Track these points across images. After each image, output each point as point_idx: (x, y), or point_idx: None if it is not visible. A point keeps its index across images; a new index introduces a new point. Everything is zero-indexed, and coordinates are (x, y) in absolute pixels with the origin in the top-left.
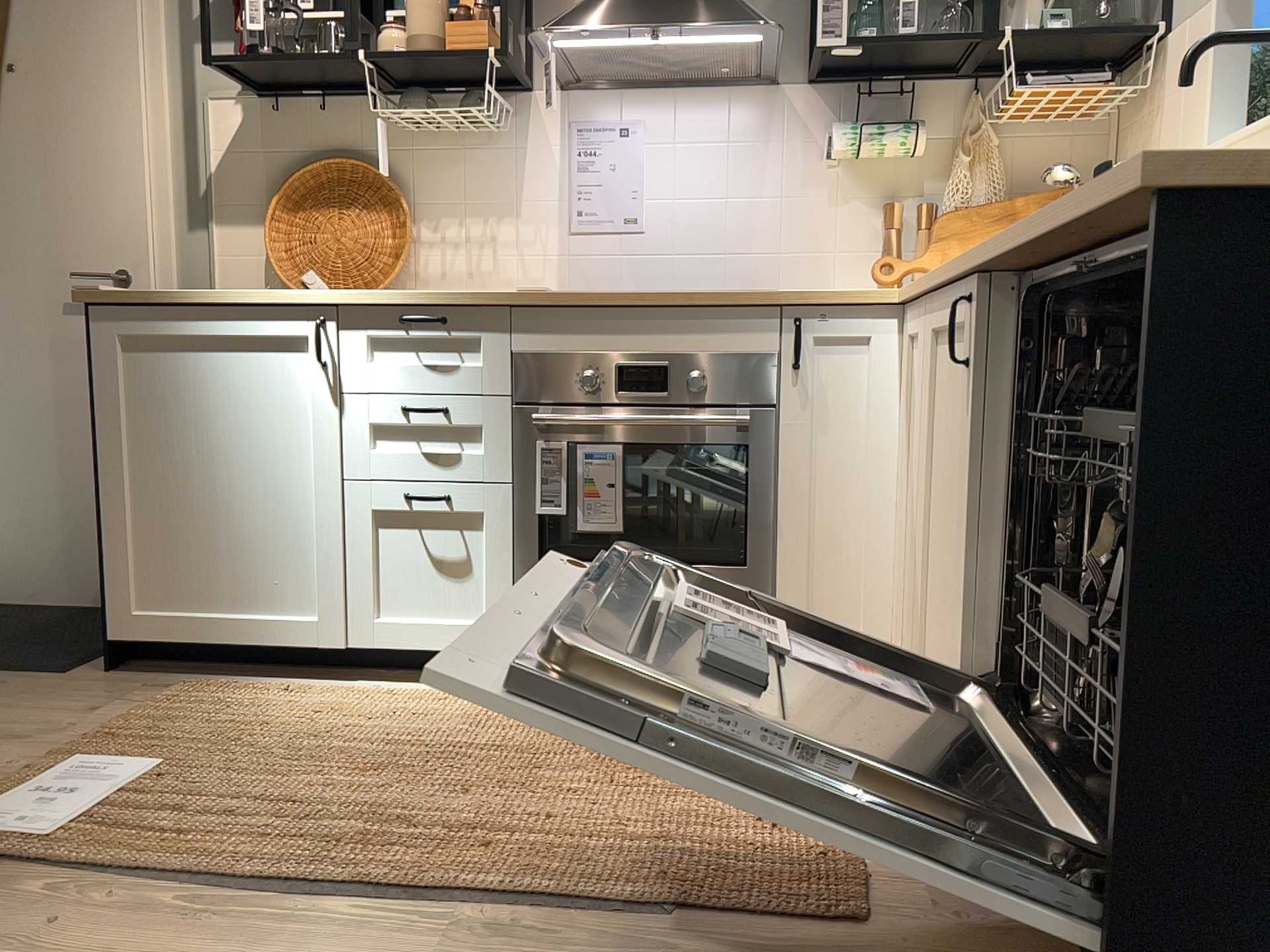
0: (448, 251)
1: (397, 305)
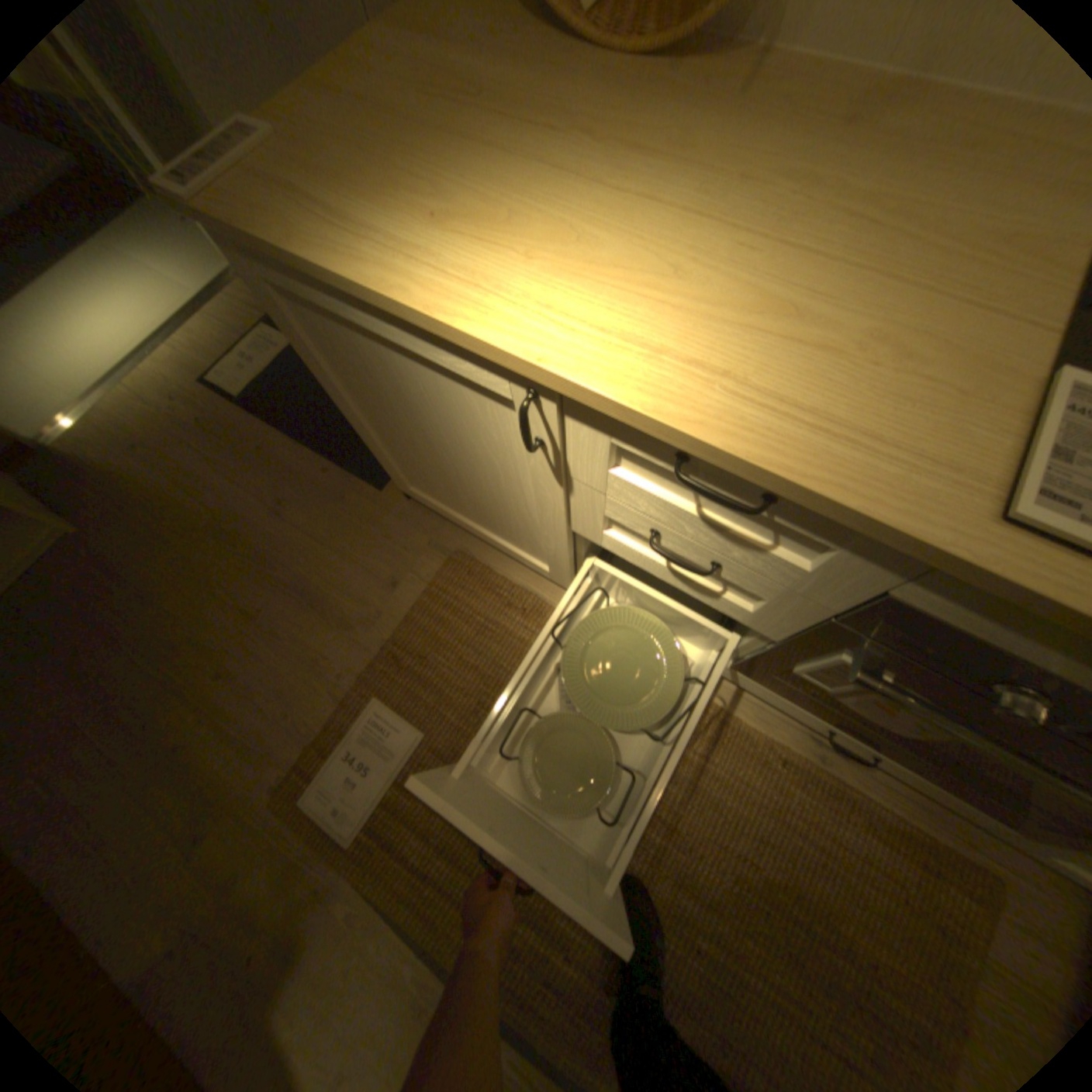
0: None
1: (682, 438)
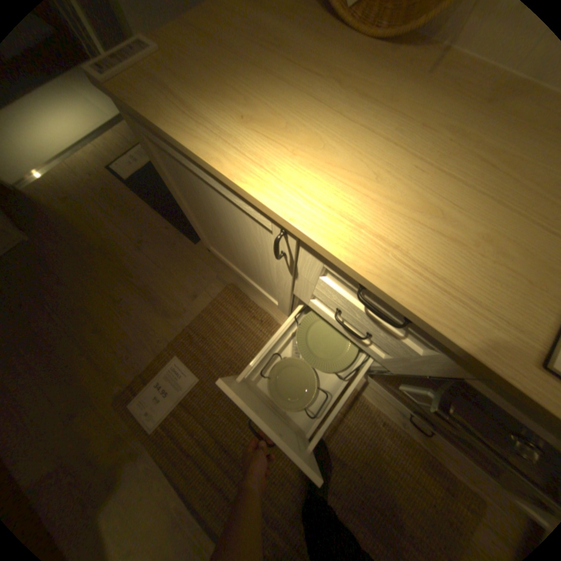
0: None
1: (366, 279)
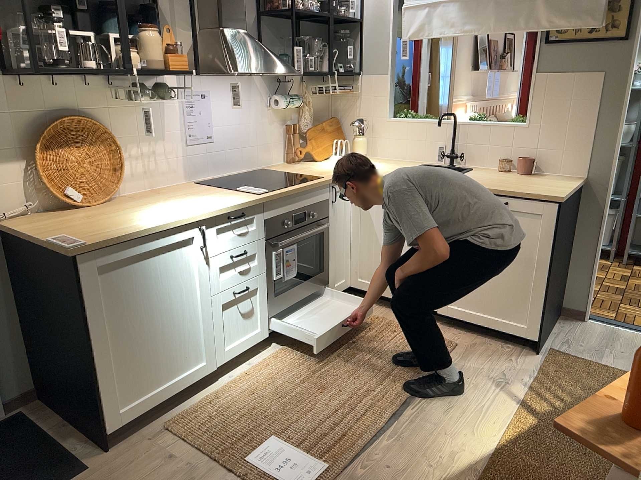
0: (134, 162)
1: (228, 212)
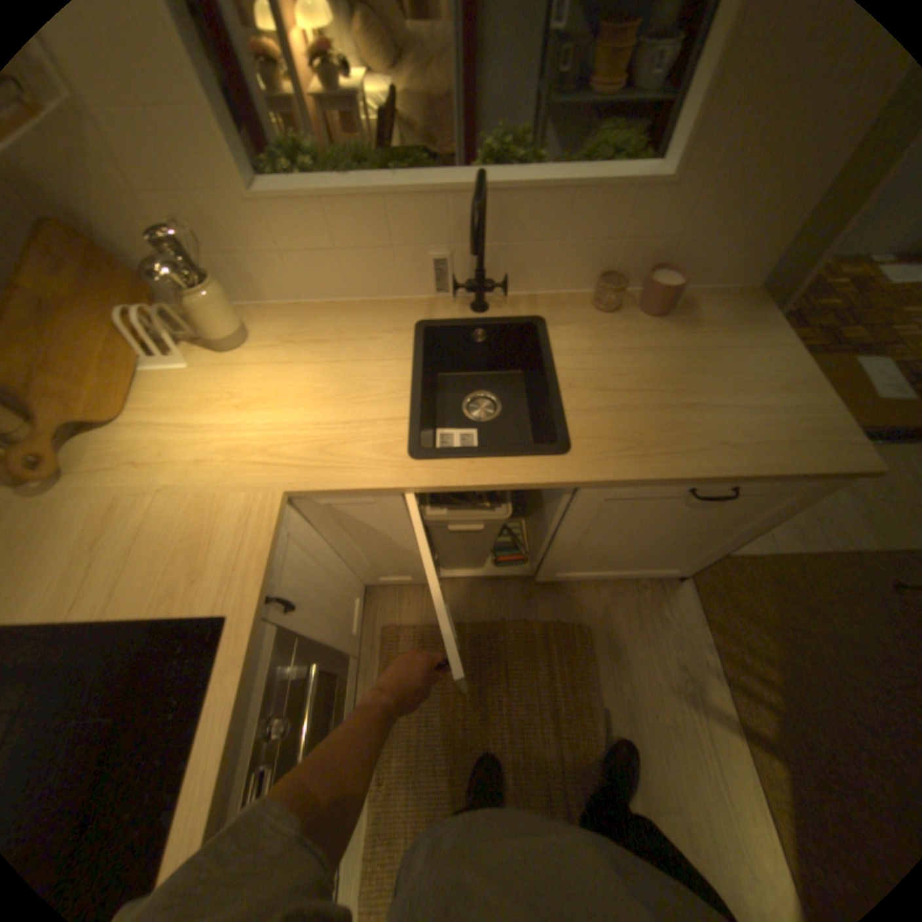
0: None
1: None
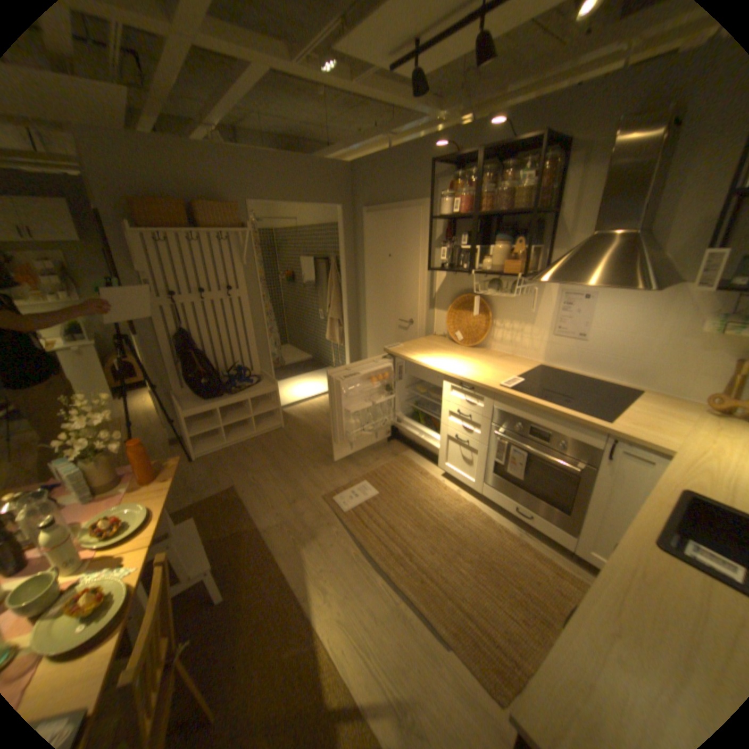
0: (505, 331)
1: (459, 379)
